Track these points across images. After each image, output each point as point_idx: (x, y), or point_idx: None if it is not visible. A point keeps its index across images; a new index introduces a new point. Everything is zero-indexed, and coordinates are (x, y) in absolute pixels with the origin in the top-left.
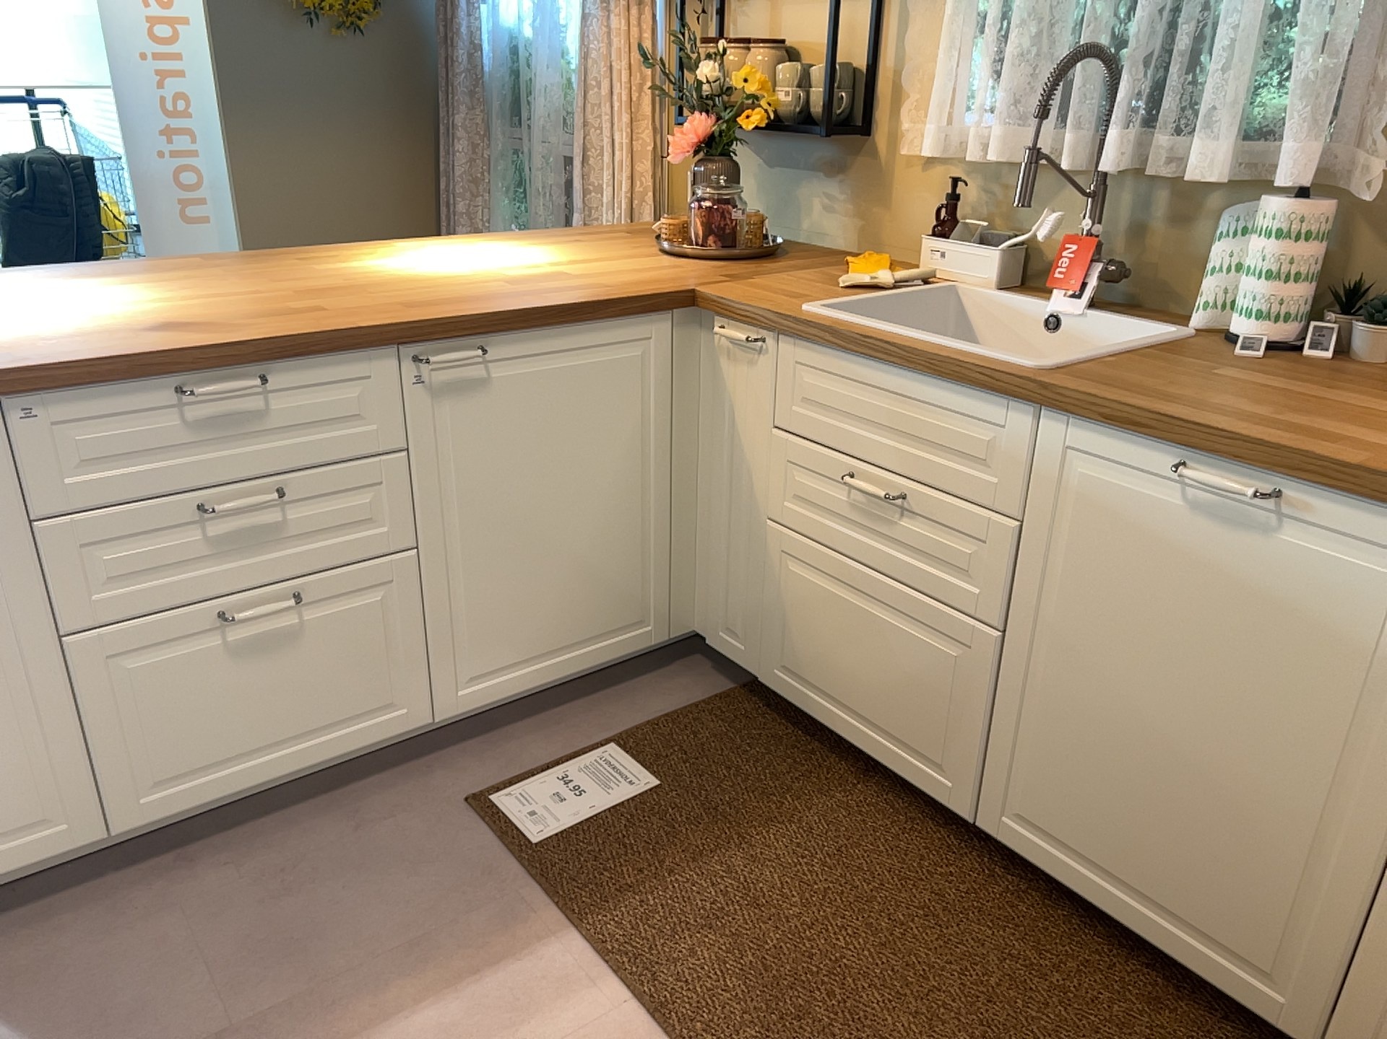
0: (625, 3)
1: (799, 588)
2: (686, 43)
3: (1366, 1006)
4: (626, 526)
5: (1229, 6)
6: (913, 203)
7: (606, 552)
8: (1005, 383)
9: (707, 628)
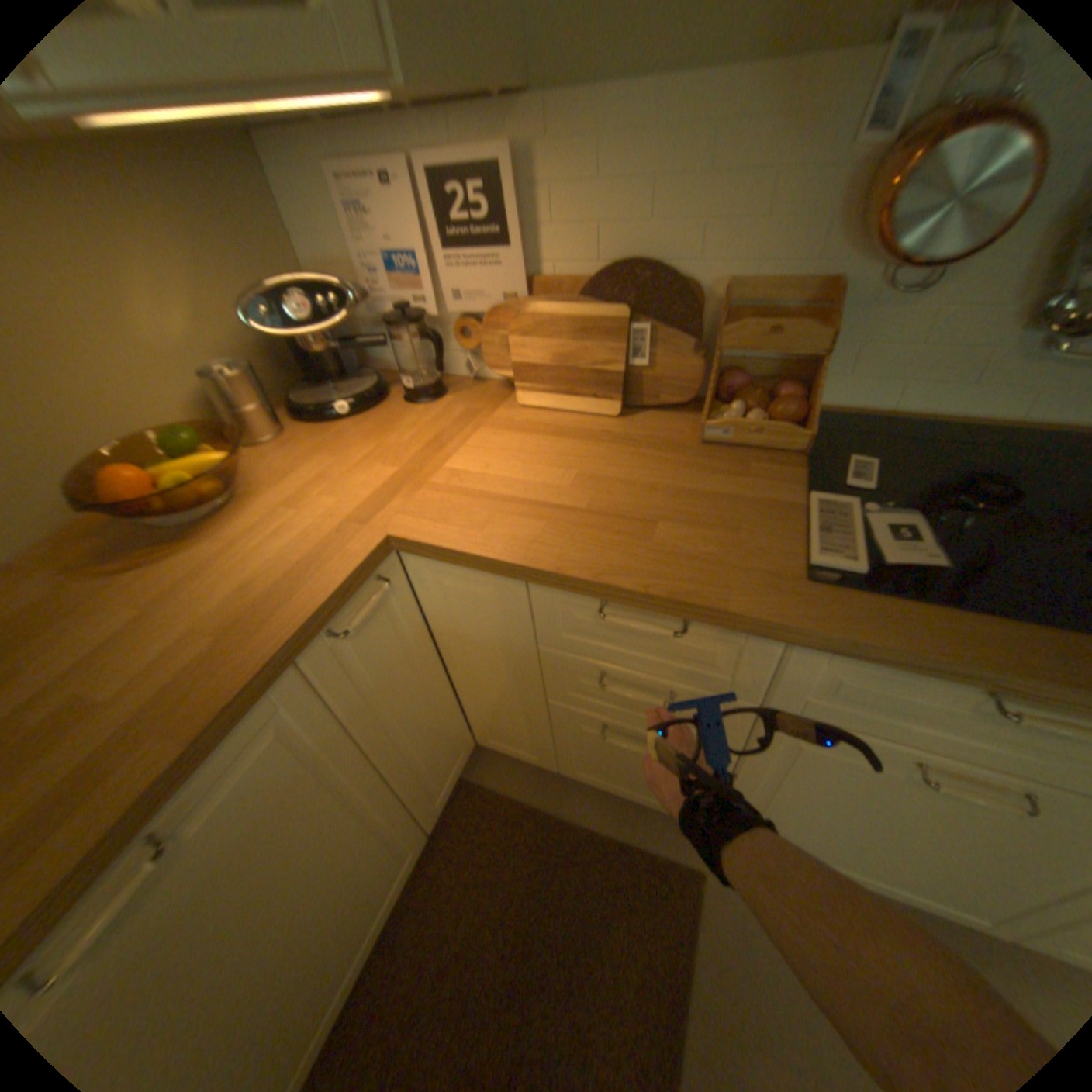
0: None
1: None
2: None
3: (423, 807)
4: None
5: None
6: None
7: None
8: None
9: None
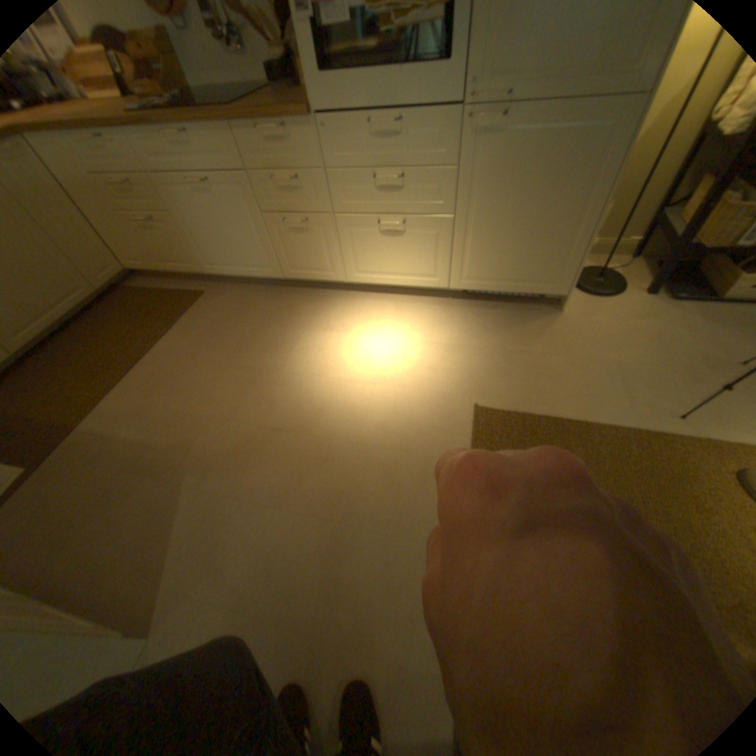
0: None
1: None
2: None
3: (84, 271)
4: None
5: None
6: None
7: None
8: None
9: None
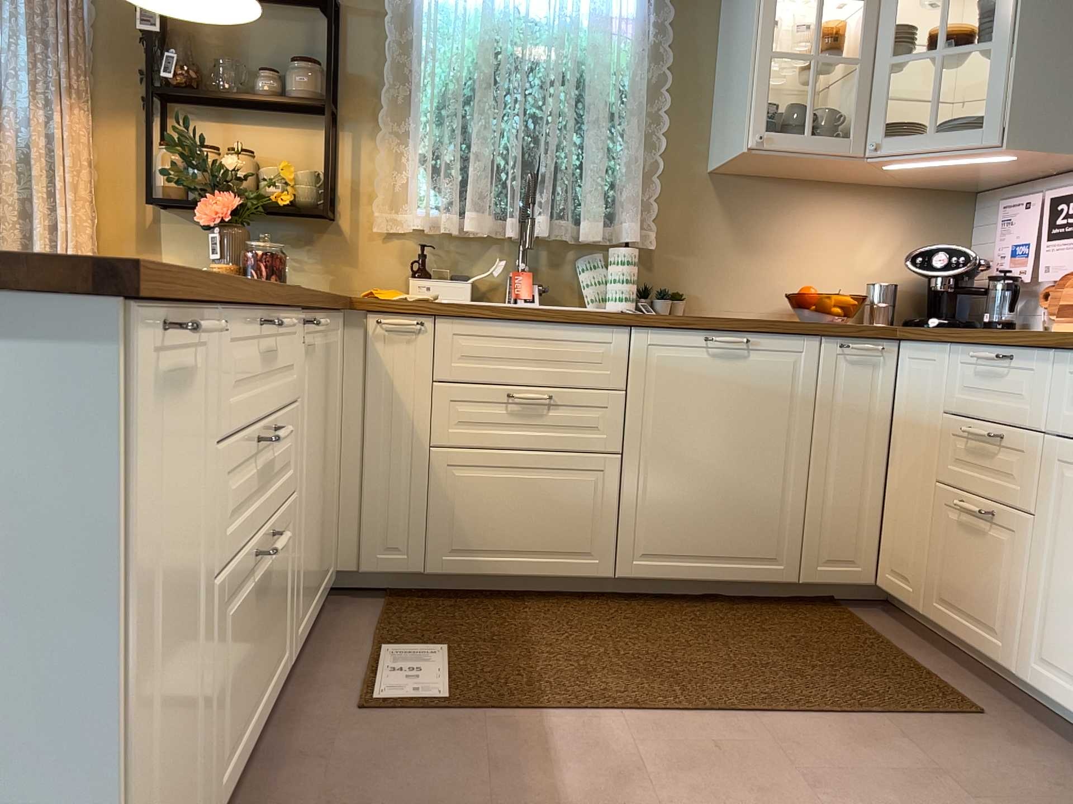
0: (74, 103)
1: (465, 487)
2: (189, 140)
3: (813, 545)
4: (330, 479)
5: (571, 161)
6: (380, 260)
7: (326, 501)
8: (616, 316)
9: (353, 562)
